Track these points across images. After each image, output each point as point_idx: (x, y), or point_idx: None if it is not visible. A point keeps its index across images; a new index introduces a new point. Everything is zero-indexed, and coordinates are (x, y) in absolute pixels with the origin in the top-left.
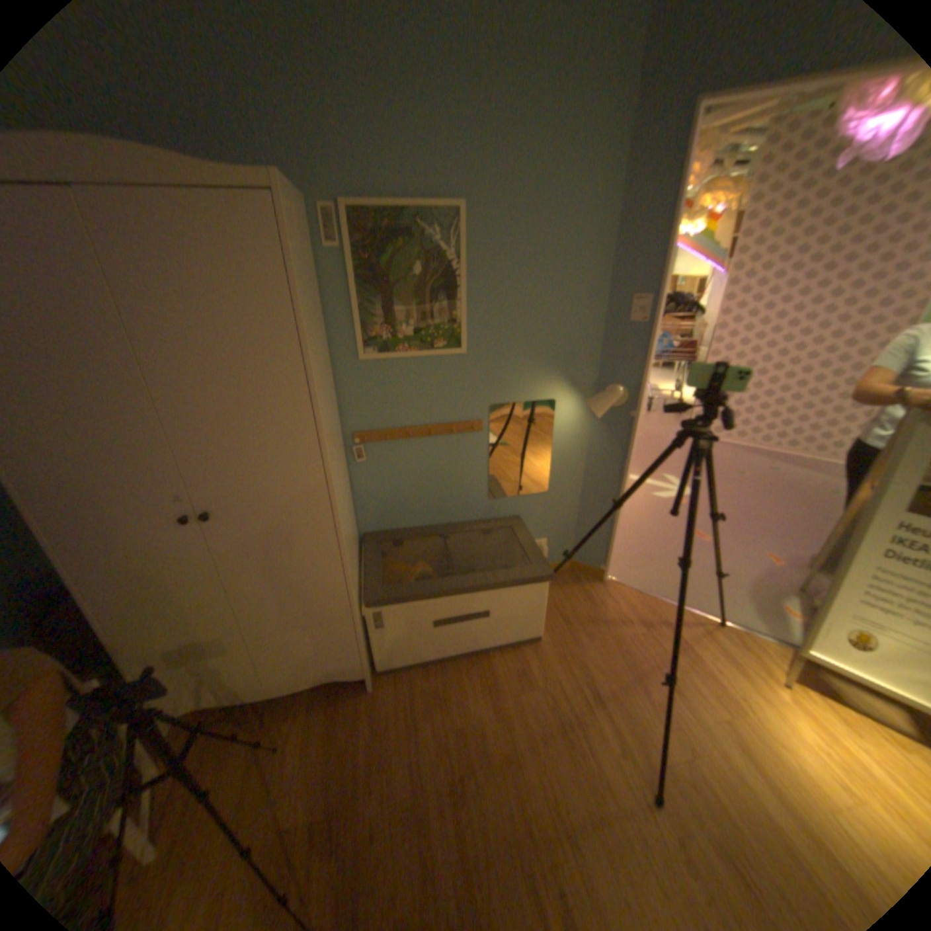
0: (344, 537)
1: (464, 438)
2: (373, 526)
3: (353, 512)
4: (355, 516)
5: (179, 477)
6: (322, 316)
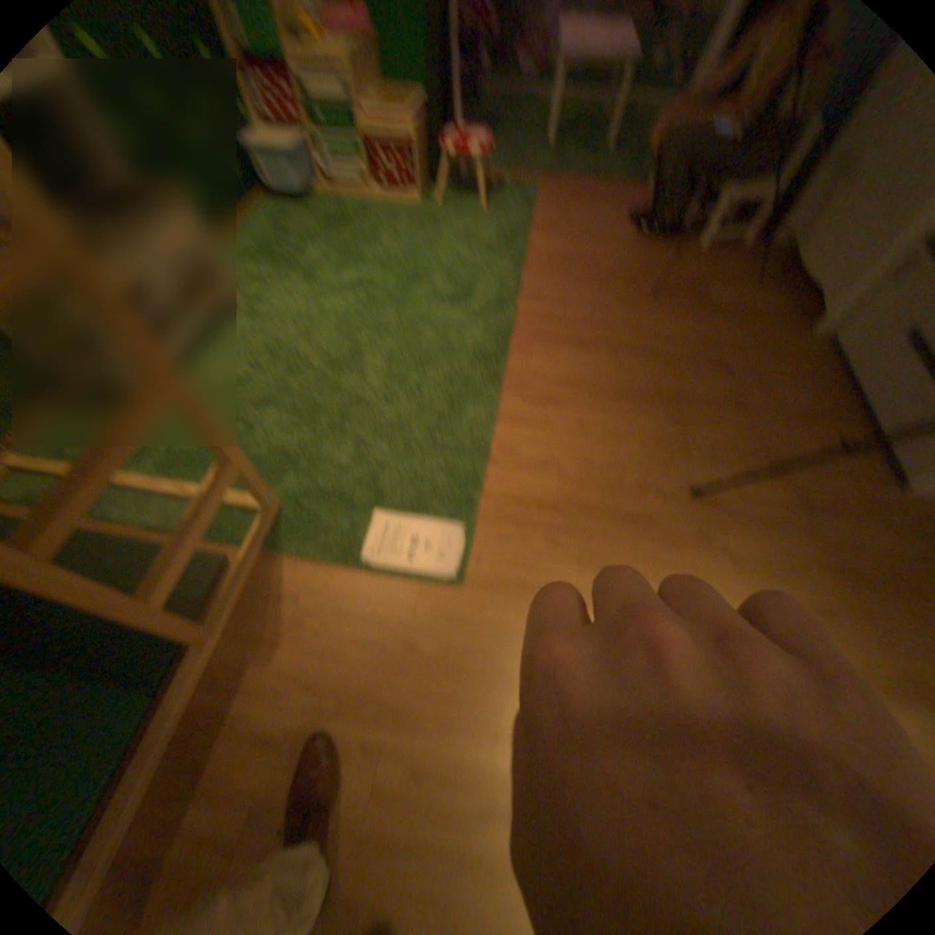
0: None
1: None
2: None
3: None
4: None
5: None
6: None
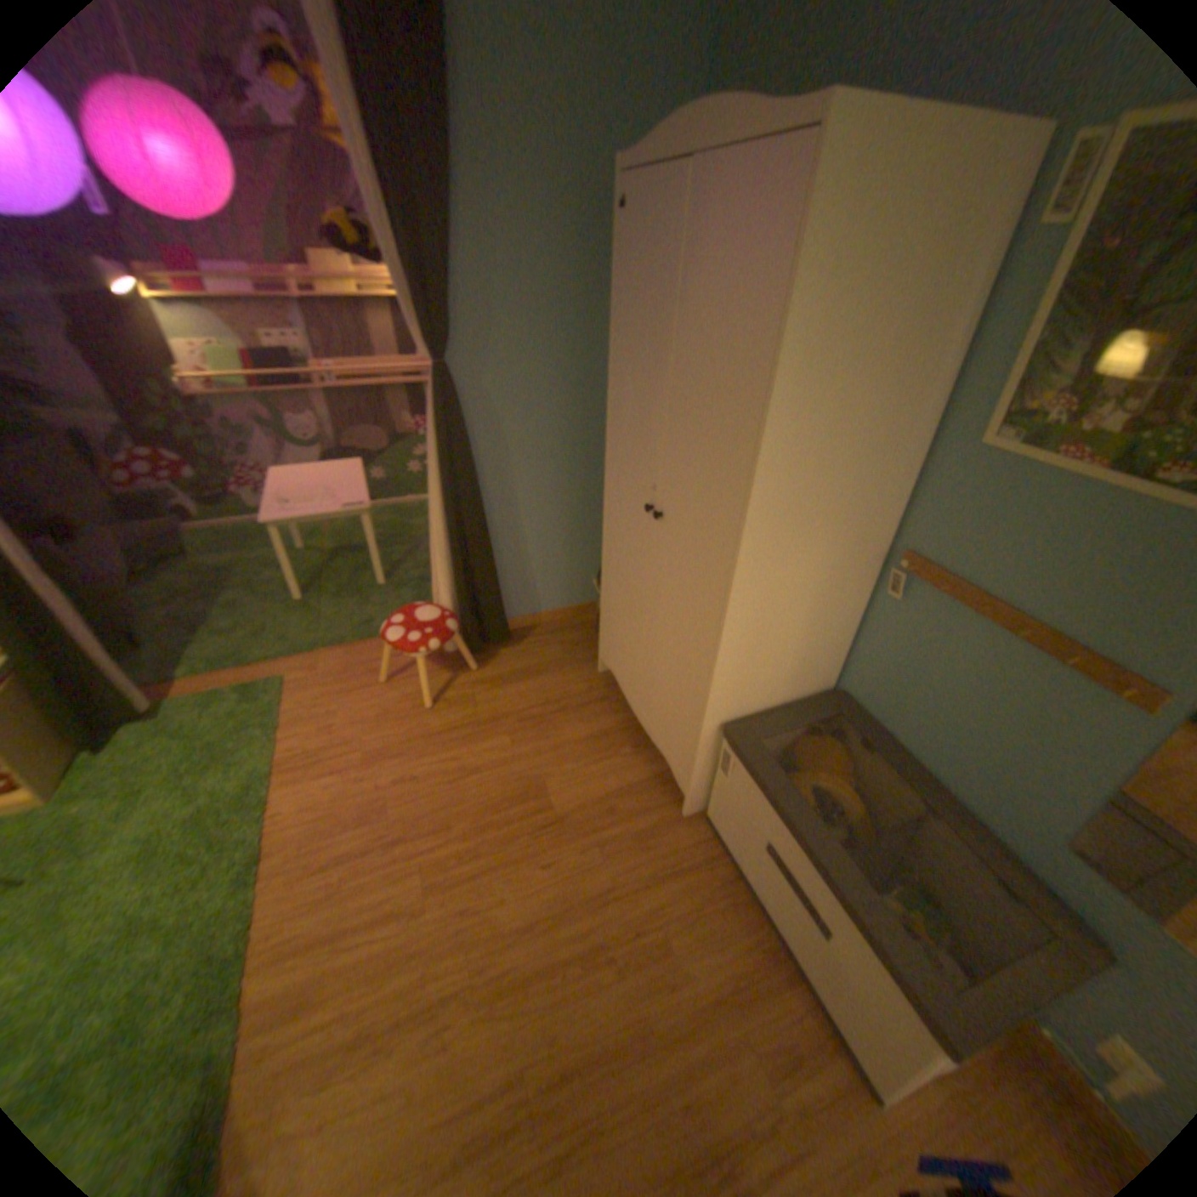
0: (730, 634)
1: (1105, 698)
2: (862, 695)
3: (846, 654)
4: (850, 663)
5: (660, 469)
6: (973, 349)
